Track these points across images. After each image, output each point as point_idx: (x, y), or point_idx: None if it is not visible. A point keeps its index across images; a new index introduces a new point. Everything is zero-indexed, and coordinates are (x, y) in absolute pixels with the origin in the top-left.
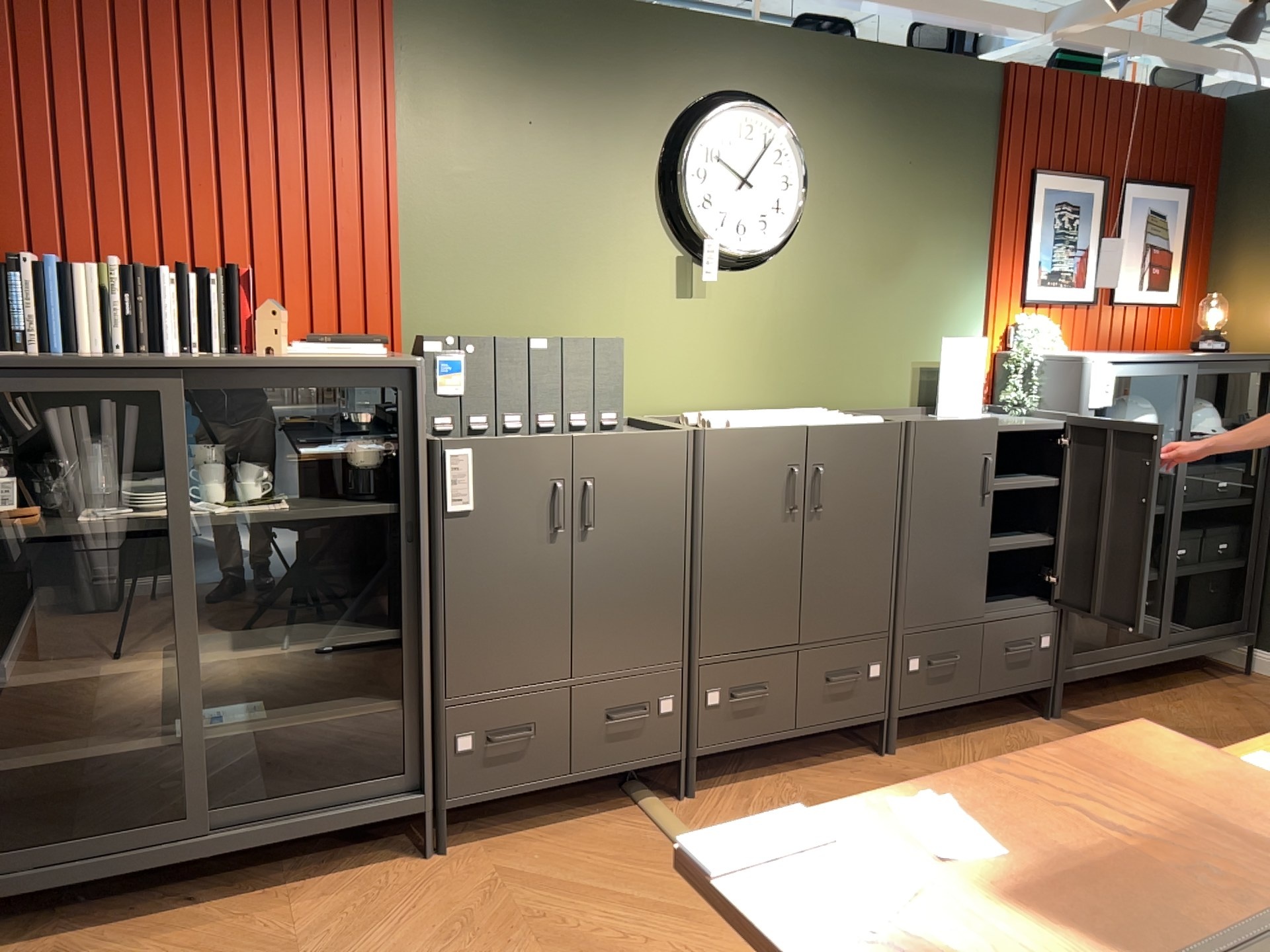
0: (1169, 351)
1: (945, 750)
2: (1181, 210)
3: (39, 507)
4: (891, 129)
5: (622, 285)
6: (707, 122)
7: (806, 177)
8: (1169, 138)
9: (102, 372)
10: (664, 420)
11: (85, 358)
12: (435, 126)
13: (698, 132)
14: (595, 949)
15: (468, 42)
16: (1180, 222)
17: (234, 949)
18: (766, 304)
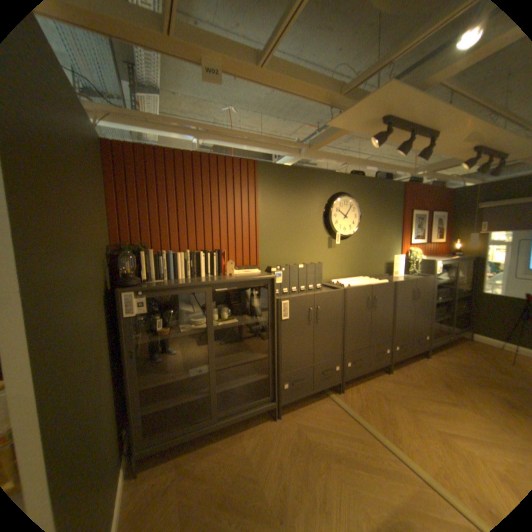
0: (444, 254)
1: (406, 372)
2: (446, 217)
3: (168, 327)
4: (379, 200)
5: (314, 246)
6: (337, 200)
7: (360, 214)
8: (443, 199)
9: (190, 287)
10: (326, 283)
11: (184, 282)
12: (267, 205)
13: (335, 203)
14: (342, 457)
15: (276, 181)
16: (446, 221)
17: (231, 463)
18: (349, 249)
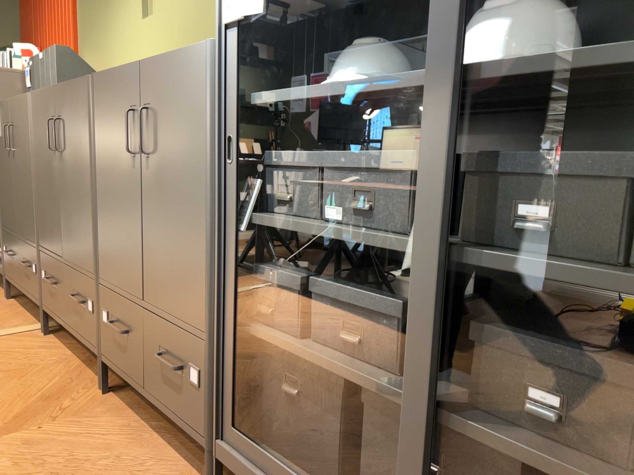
0: None
1: (112, 420)
2: None
3: None
4: None
5: (125, 21)
6: None
7: None
8: None
9: None
10: None
11: None
12: None
13: None
14: None
15: None
16: None
17: None
18: (177, 9)
